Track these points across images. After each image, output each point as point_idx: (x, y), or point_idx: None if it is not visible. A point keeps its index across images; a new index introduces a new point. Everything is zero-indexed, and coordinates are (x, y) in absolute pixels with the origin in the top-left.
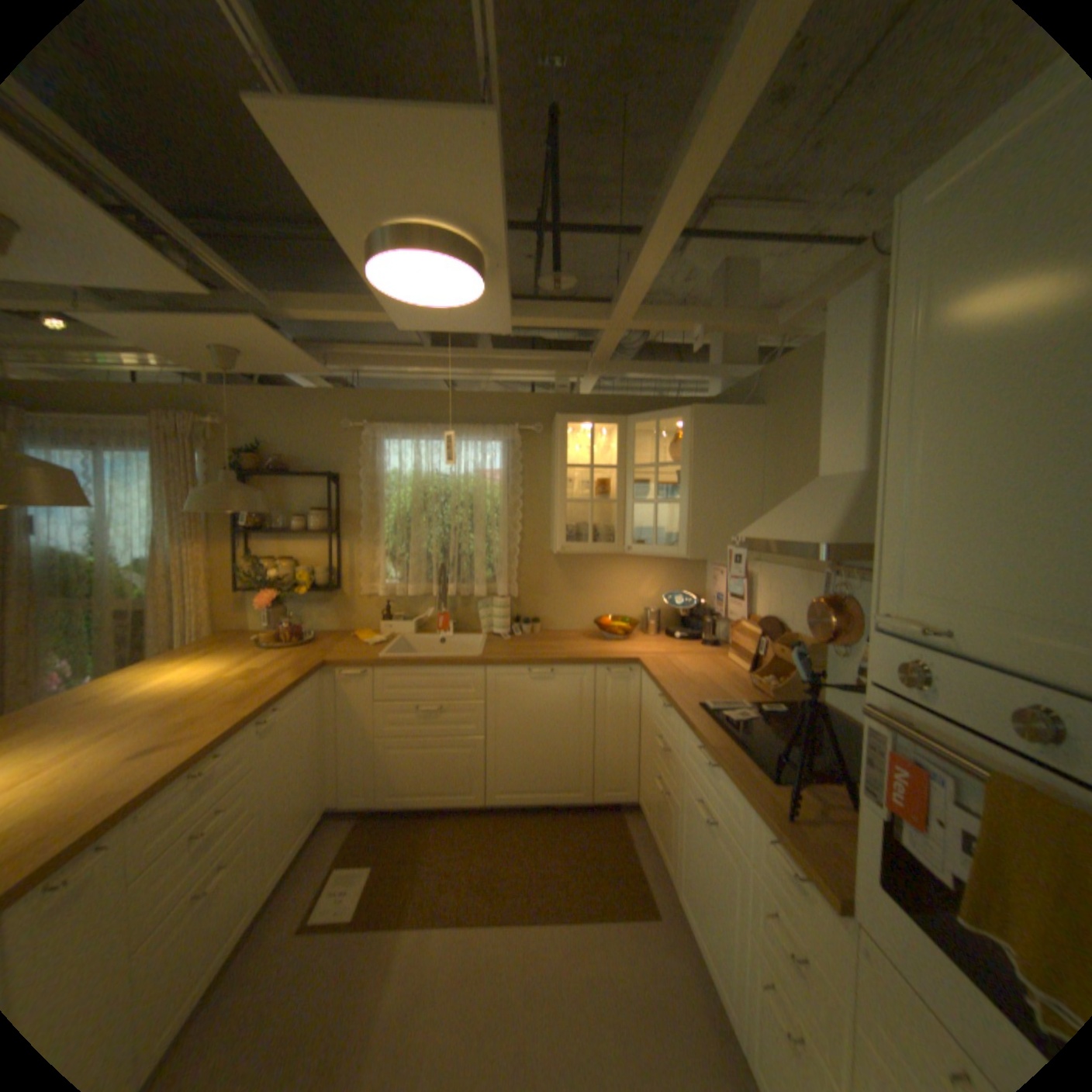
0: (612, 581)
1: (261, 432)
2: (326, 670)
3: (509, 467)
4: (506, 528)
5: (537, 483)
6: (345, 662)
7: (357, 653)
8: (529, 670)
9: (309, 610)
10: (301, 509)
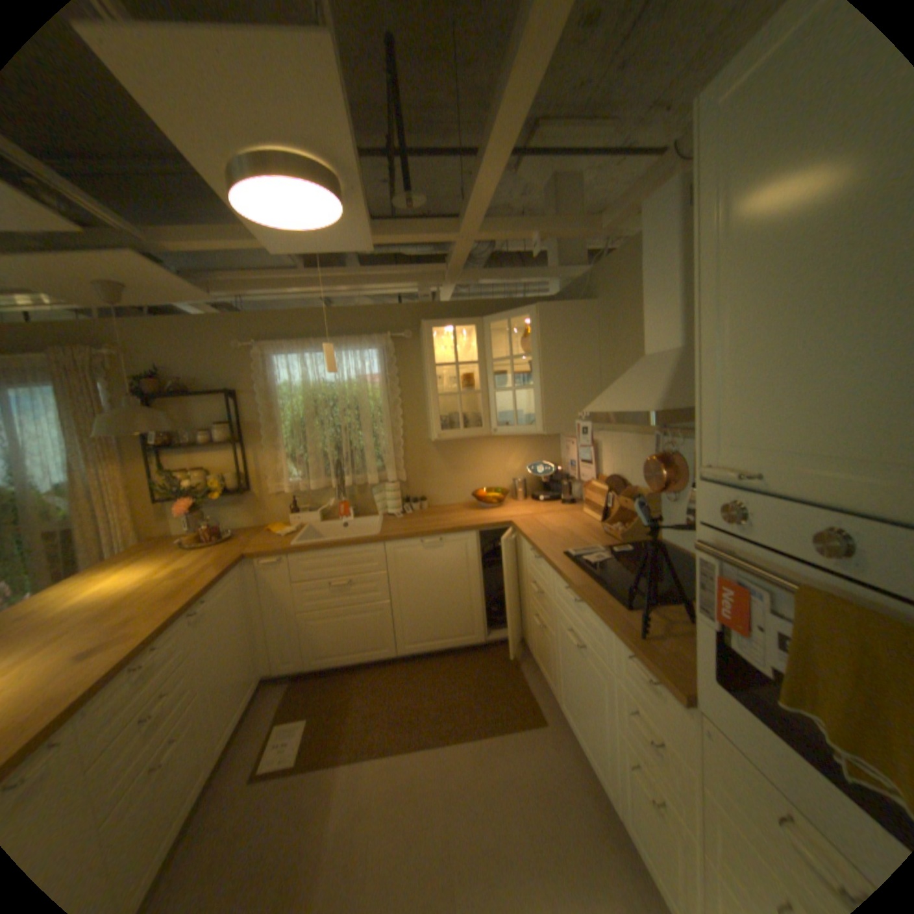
0: (483, 459)
1: (157, 359)
2: (245, 562)
3: (386, 371)
4: (390, 424)
5: (411, 383)
6: (261, 554)
7: (271, 545)
8: (421, 541)
9: (224, 512)
10: (204, 425)
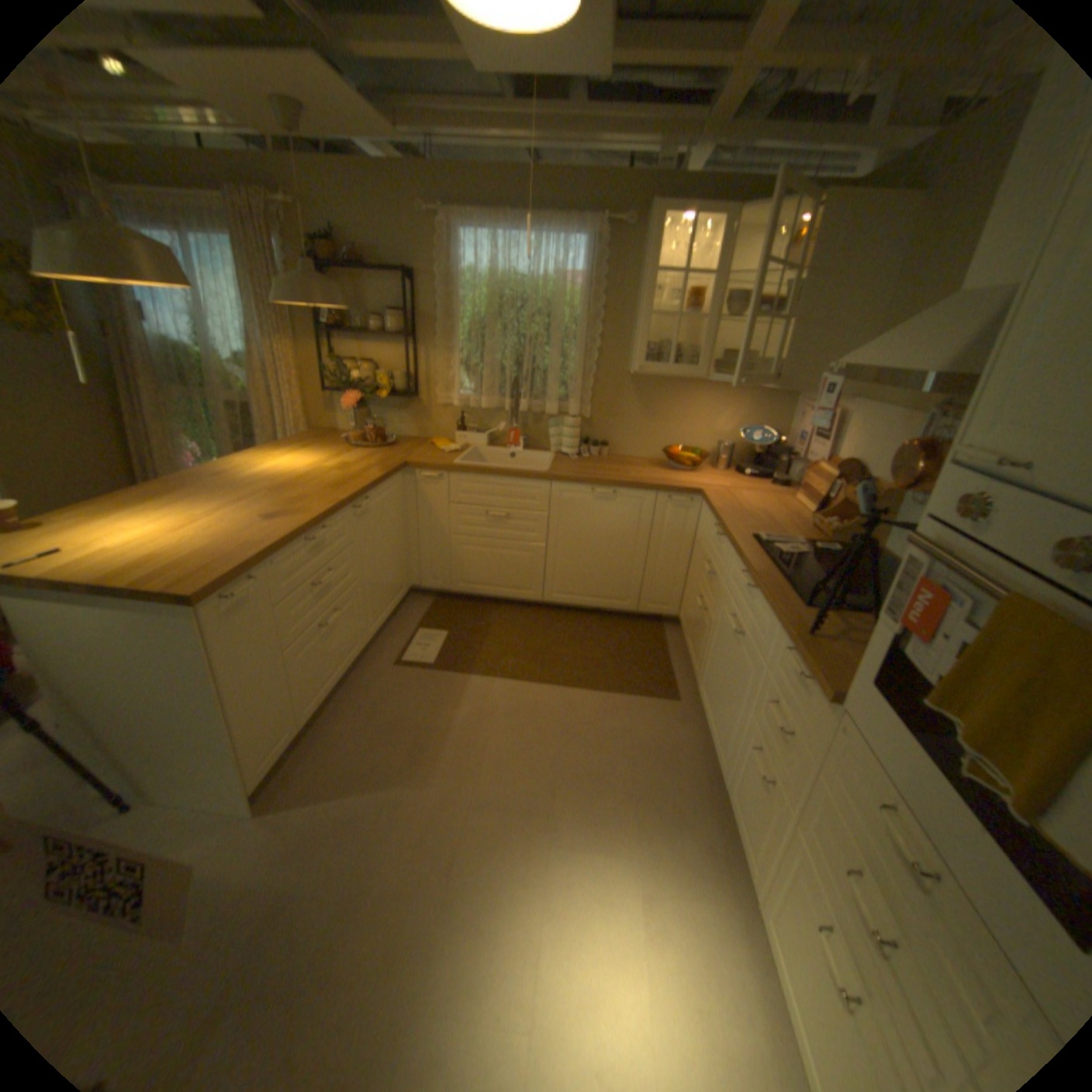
0: (689, 409)
1: (332, 214)
2: (408, 471)
3: (593, 268)
4: (584, 342)
5: (622, 290)
6: (424, 465)
7: (434, 458)
8: (592, 489)
9: (390, 415)
10: (377, 308)
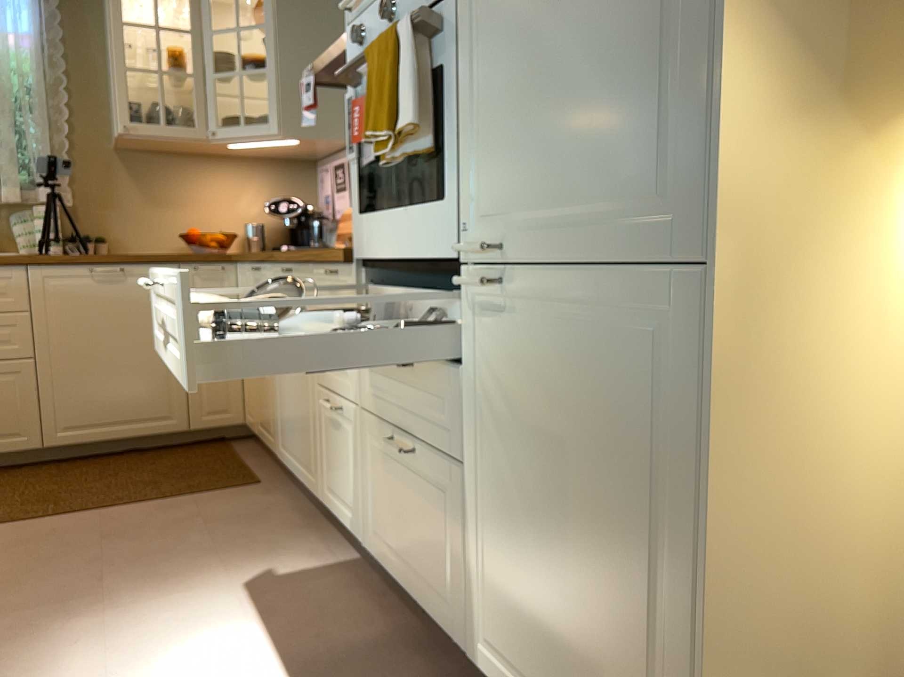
0: (202, 191)
1: None
2: None
3: (41, 30)
4: (45, 112)
5: (86, 57)
6: None
7: None
8: (90, 268)
9: None
10: None
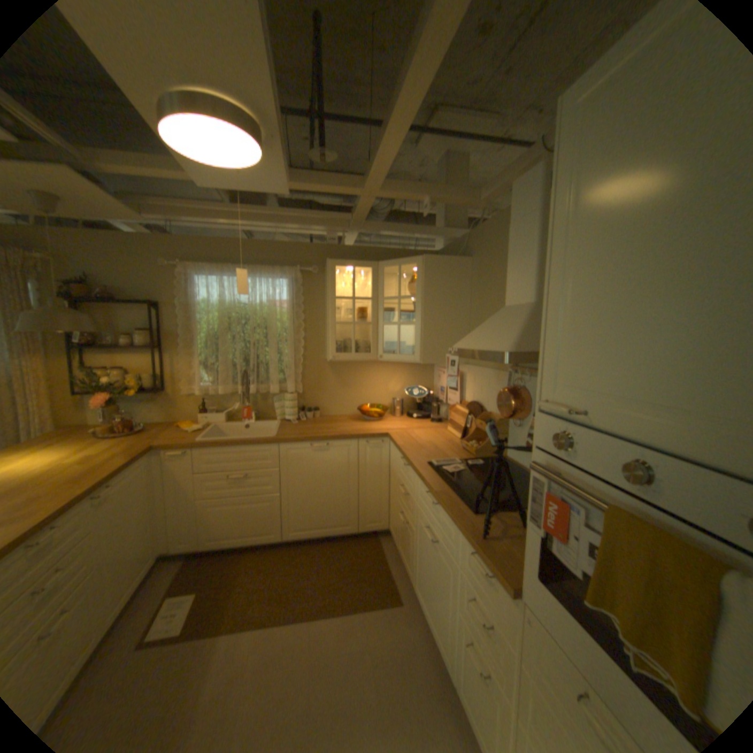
0: (370, 380)
1: (88, 266)
2: (153, 452)
3: (293, 298)
4: (293, 343)
5: (315, 310)
6: (168, 446)
7: (178, 438)
8: (311, 444)
9: (138, 407)
10: (127, 329)
